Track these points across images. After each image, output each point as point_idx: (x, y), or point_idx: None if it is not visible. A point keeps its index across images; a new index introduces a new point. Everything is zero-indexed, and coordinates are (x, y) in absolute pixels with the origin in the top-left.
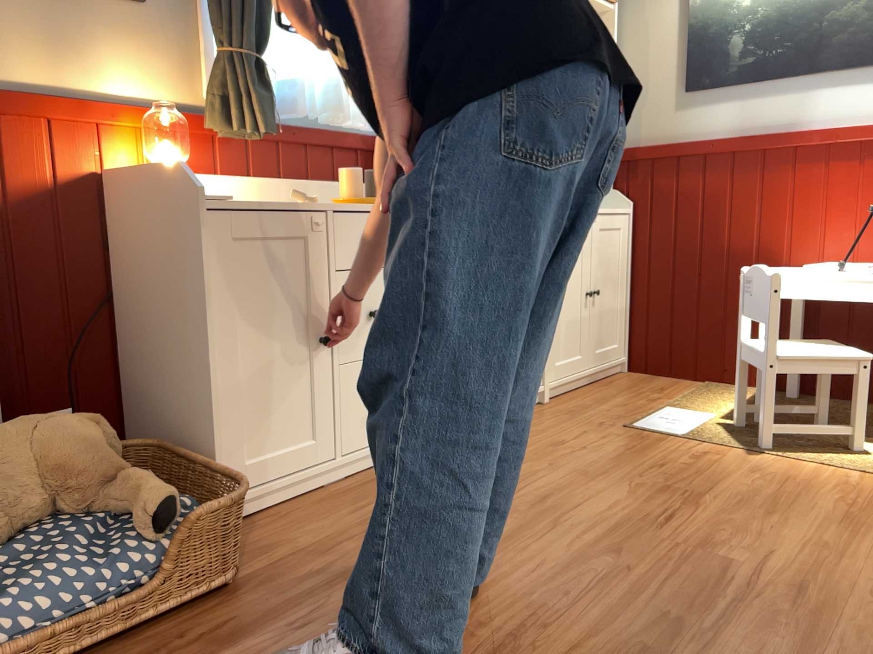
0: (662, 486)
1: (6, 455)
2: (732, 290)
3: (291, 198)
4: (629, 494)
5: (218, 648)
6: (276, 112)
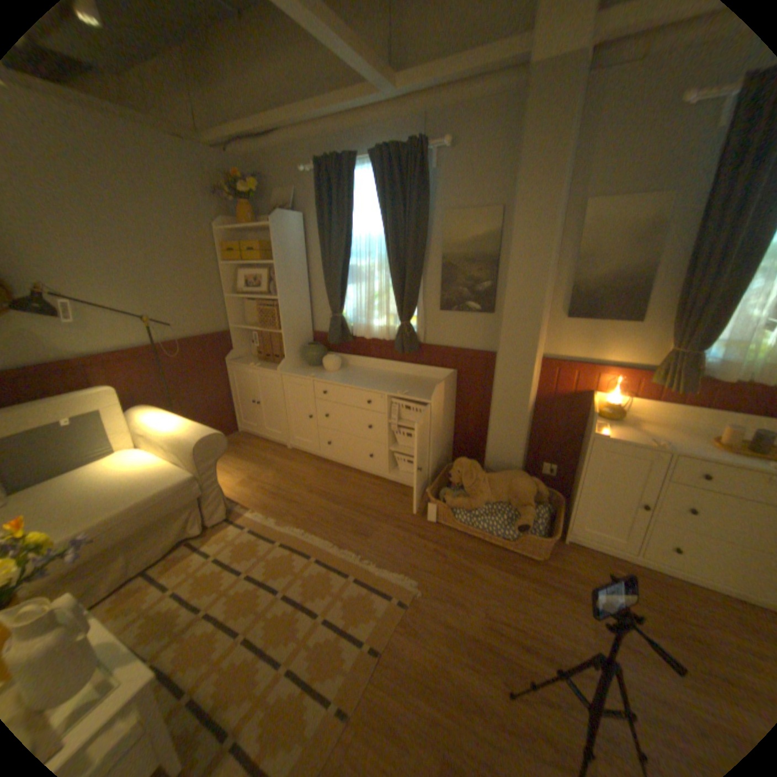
0: None
1: (504, 483)
2: None
3: (653, 442)
4: None
5: (514, 575)
6: (715, 375)
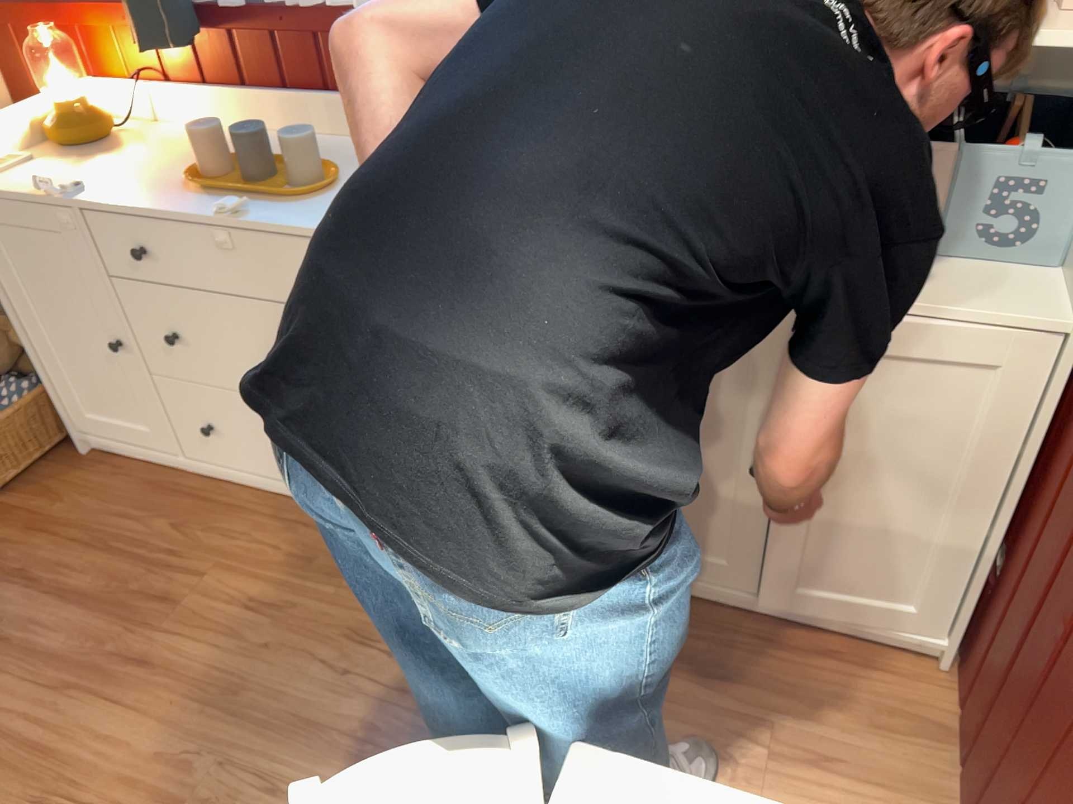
0: (181, 800)
1: None
2: (1066, 788)
3: (50, 182)
4: (153, 758)
5: None
6: None
